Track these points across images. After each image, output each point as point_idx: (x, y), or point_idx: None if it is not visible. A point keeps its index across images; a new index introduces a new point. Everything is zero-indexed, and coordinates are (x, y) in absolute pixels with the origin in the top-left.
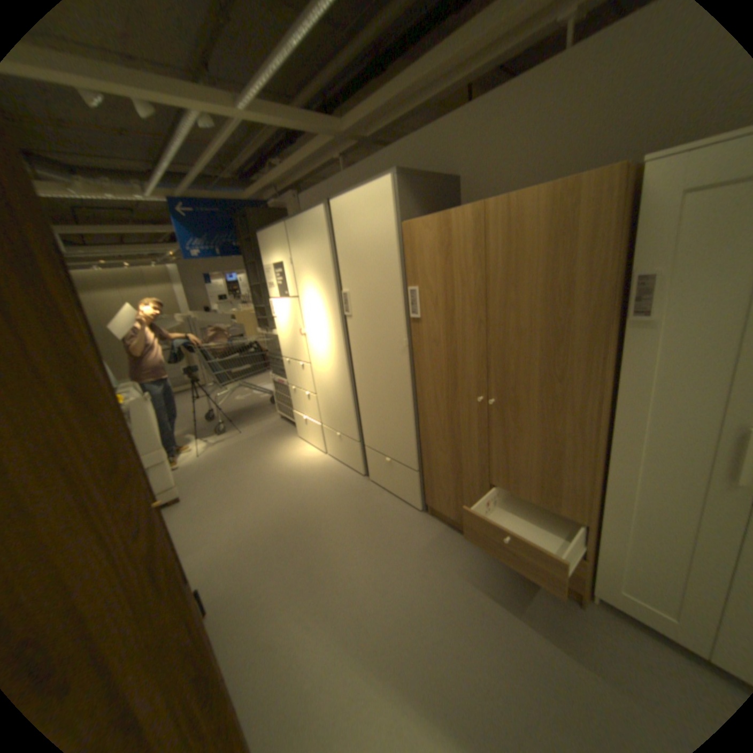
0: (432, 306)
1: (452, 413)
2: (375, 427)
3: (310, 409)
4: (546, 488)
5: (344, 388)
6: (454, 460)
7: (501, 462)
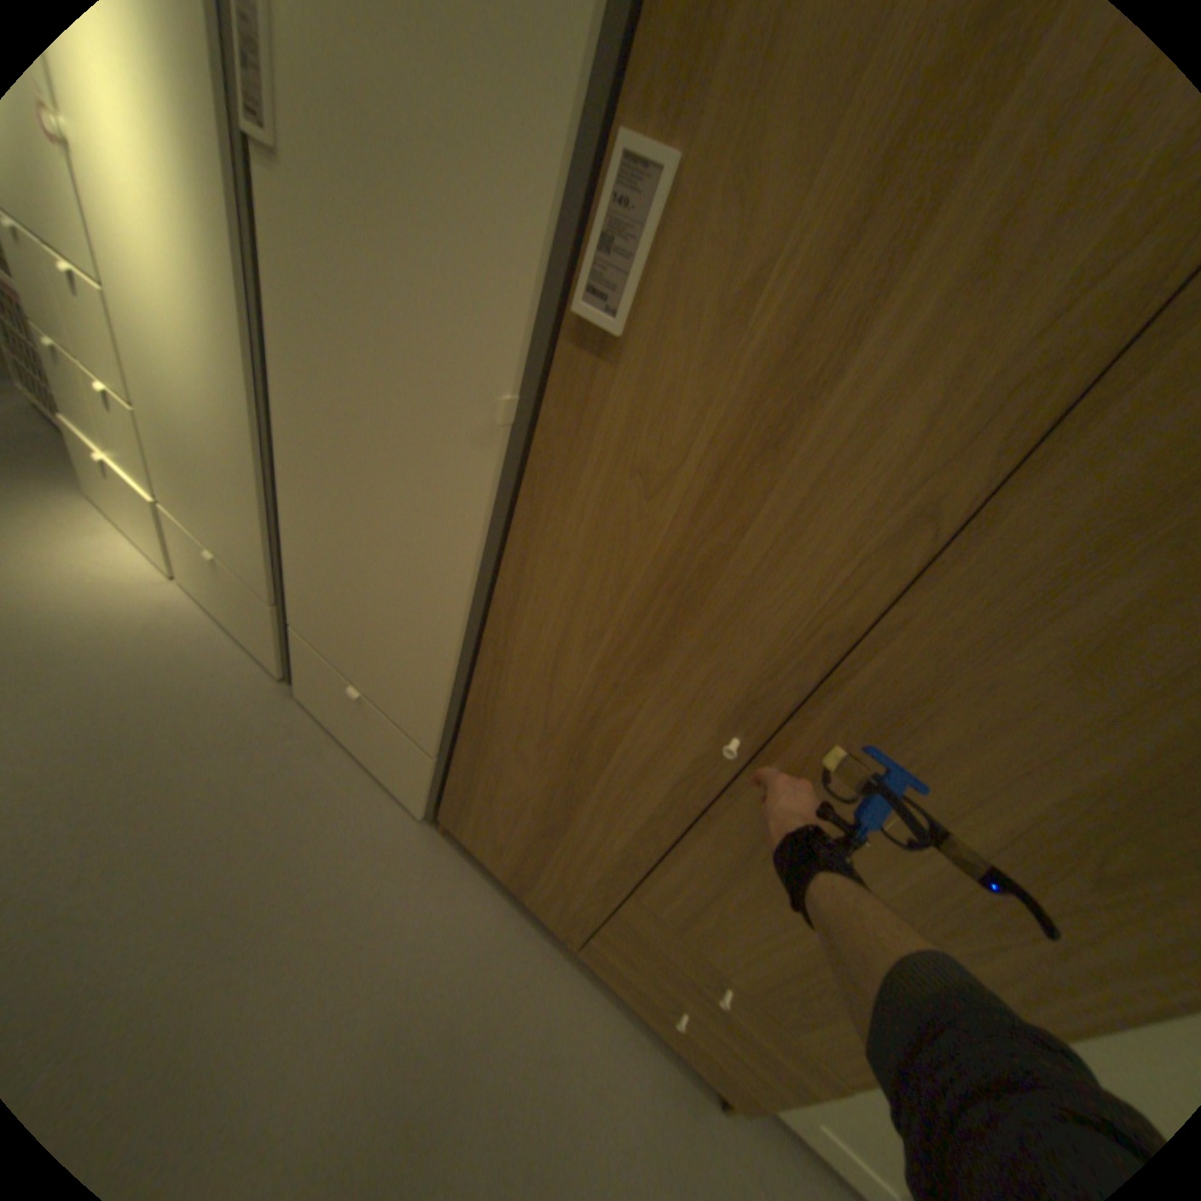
0: (712, 305)
1: (600, 710)
2: (326, 599)
3: (115, 437)
4: (794, 987)
5: (229, 435)
6: (554, 798)
7: (696, 881)
